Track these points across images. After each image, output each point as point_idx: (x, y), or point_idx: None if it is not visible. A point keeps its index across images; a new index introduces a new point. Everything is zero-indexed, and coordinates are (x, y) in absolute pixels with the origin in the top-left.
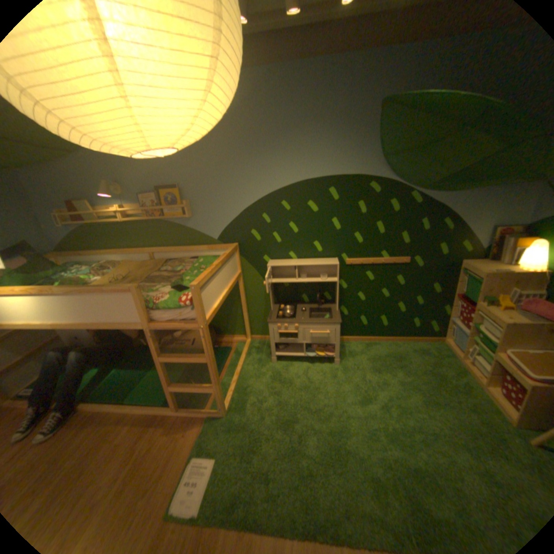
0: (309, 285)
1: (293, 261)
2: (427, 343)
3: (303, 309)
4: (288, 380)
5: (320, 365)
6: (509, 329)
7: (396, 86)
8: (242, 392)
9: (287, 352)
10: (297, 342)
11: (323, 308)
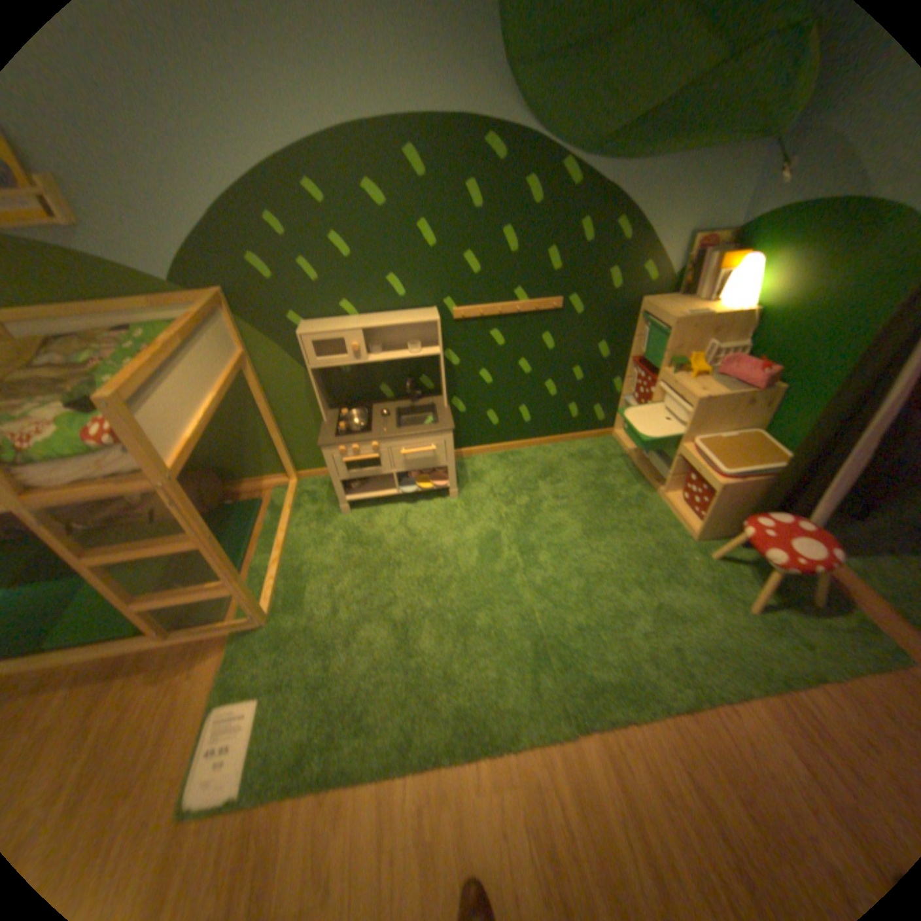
0: (390, 364)
1: (351, 319)
2: (587, 440)
3: (386, 411)
4: (375, 537)
5: (426, 502)
6: (700, 407)
7: None
8: (293, 574)
9: (367, 491)
10: (381, 472)
11: (421, 405)
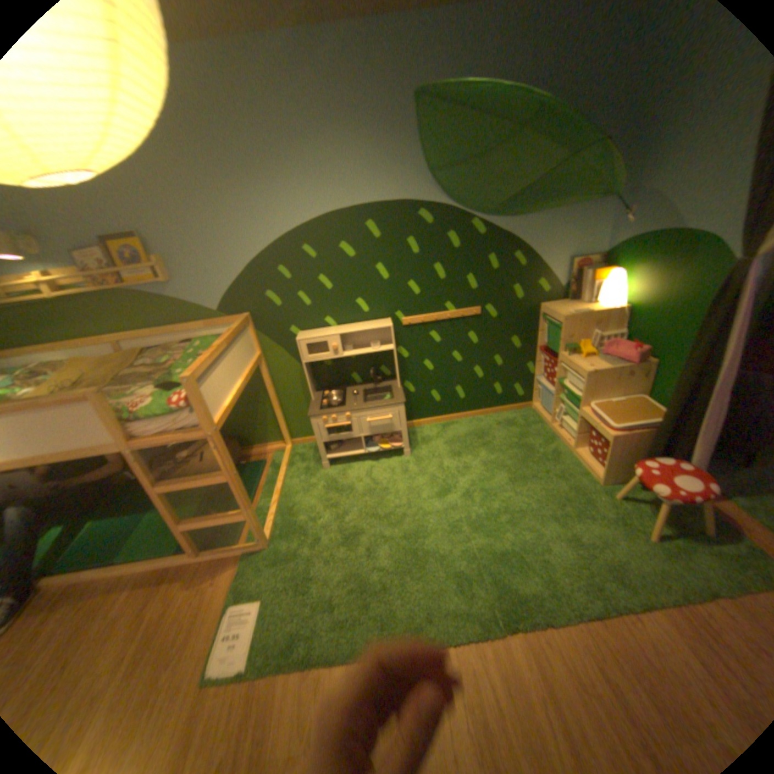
0: (358, 359)
1: (331, 329)
2: (511, 411)
3: (355, 392)
4: (347, 486)
5: (386, 460)
6: (590, 378)
7: (433, 71)
8: (287, 513)
9: (342, 452)
10: (352, 436)
11: (380, 387)
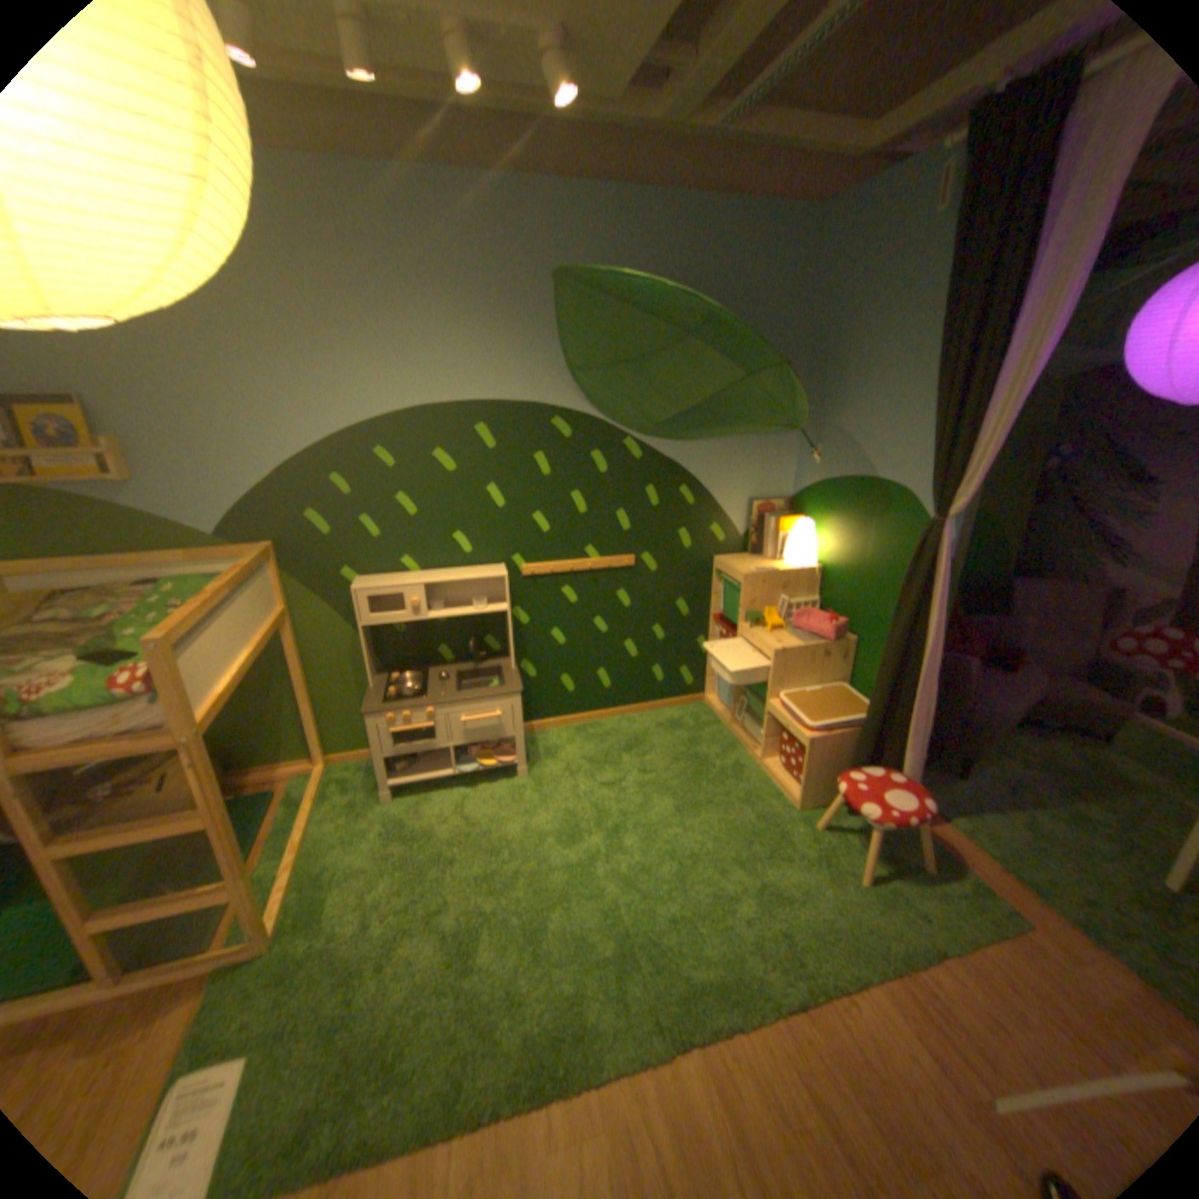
0: (451, 623)
1: (412, 575)
2: (676, 707)
3: (444, 675)
4: (422, 831)
5: (488, 785)
6: (777, 659)
7: (579, 251)
8: (310, 884)
9: (415, 773)
10: (434, 746)
11: (485, 668)
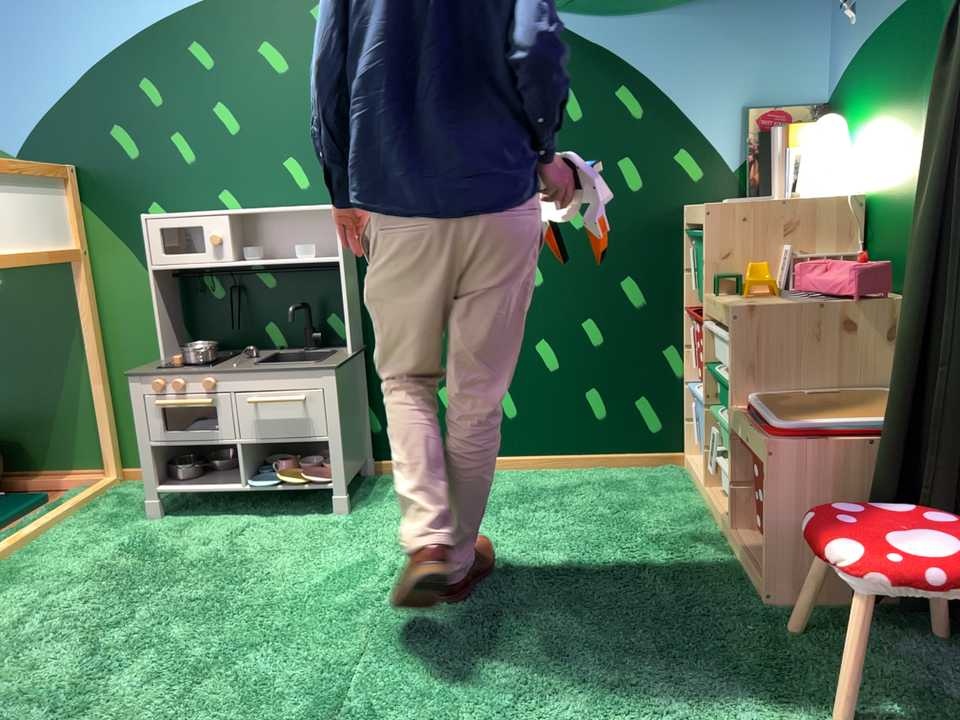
0: (282, 290)
1: (228, 212)
2: (634, 467)
3: (260, 355)
4: (173, 549)
5: (293, 518)
6: (742, 323)
7: None
8: (4, 576)
9: (199, 483)
10: (217, 439)
11: (315, 351)
